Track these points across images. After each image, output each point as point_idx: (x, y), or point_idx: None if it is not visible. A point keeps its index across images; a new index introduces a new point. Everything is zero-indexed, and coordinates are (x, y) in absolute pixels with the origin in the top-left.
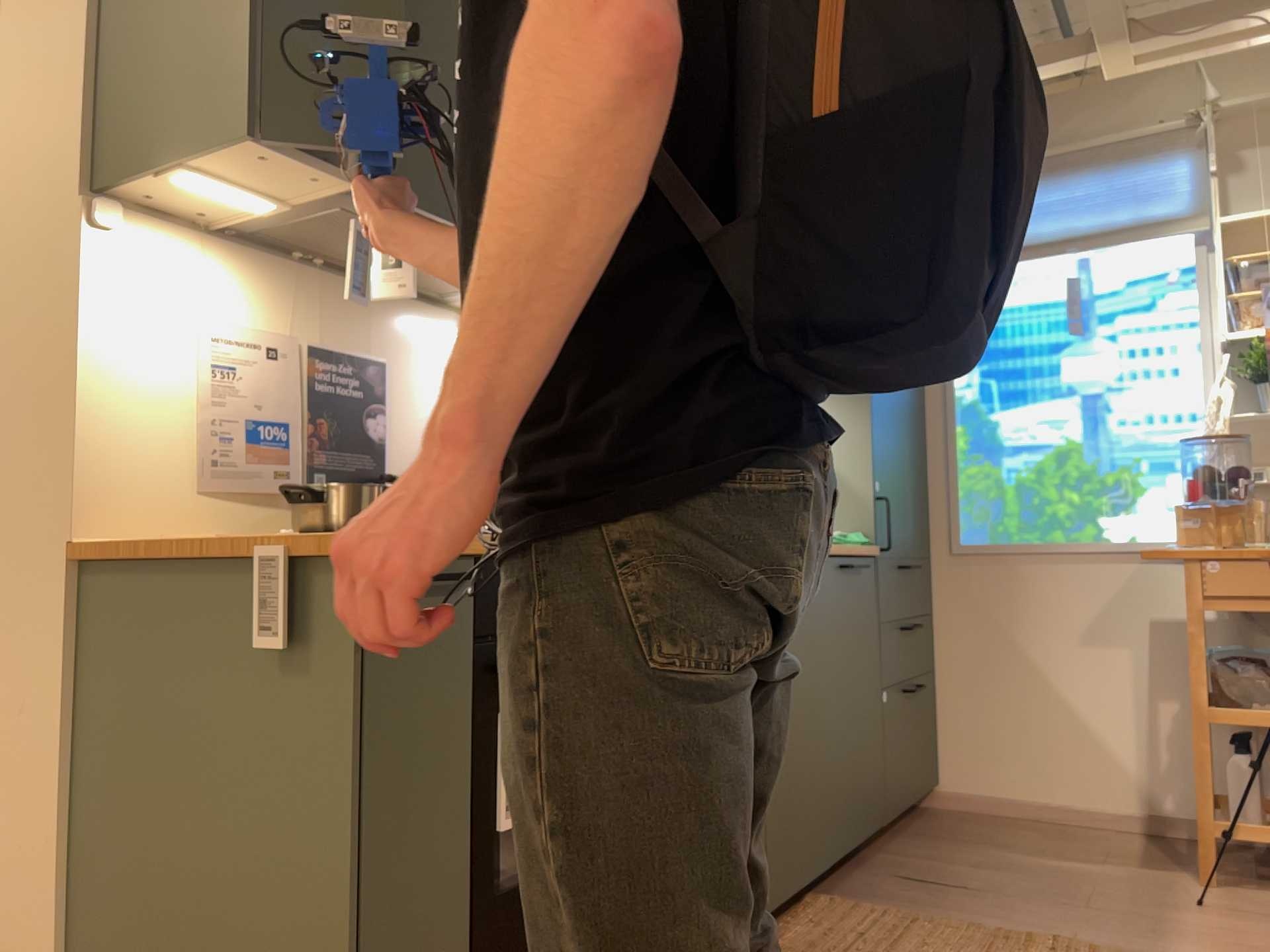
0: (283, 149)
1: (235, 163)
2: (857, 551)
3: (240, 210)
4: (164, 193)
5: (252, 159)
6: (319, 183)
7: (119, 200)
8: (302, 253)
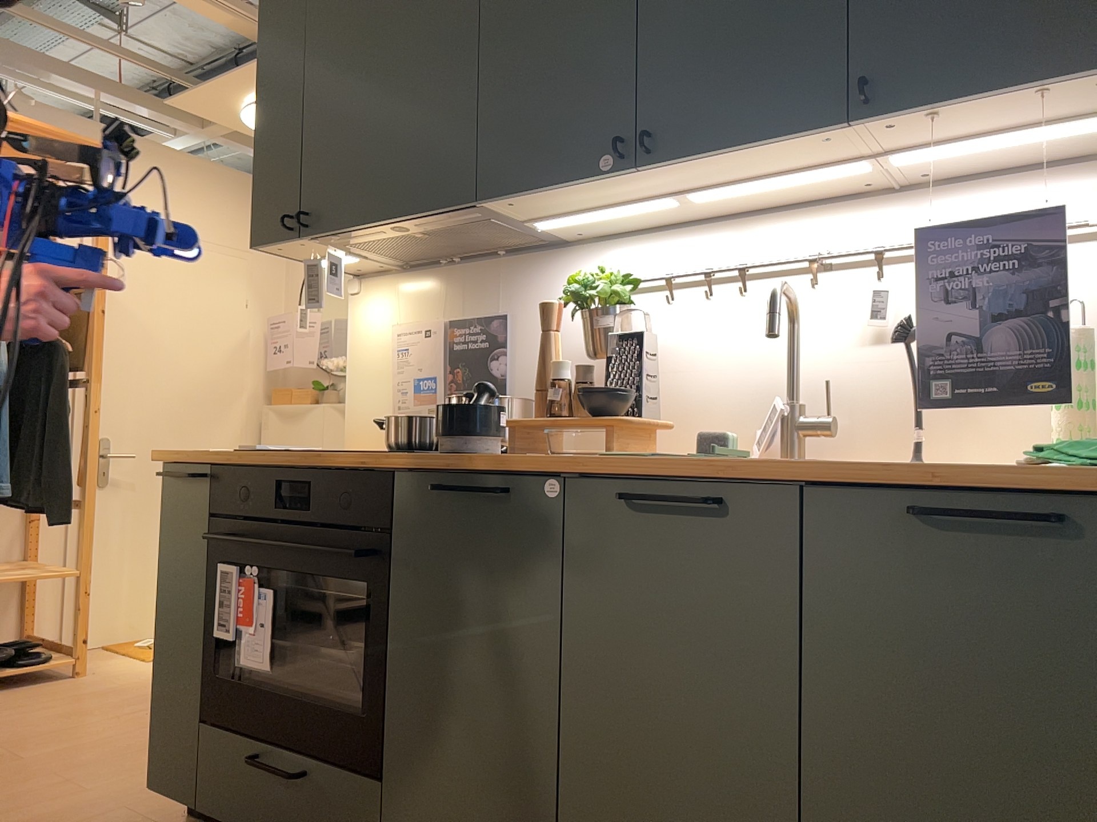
0: (269, 244)
1: (294, 254)
2: (1051, 479)
3: (366, 261)
4: (357, 266)
5: (284, 251)
6: (310, 245)
7: (364, 275)
8: (442, 260)
